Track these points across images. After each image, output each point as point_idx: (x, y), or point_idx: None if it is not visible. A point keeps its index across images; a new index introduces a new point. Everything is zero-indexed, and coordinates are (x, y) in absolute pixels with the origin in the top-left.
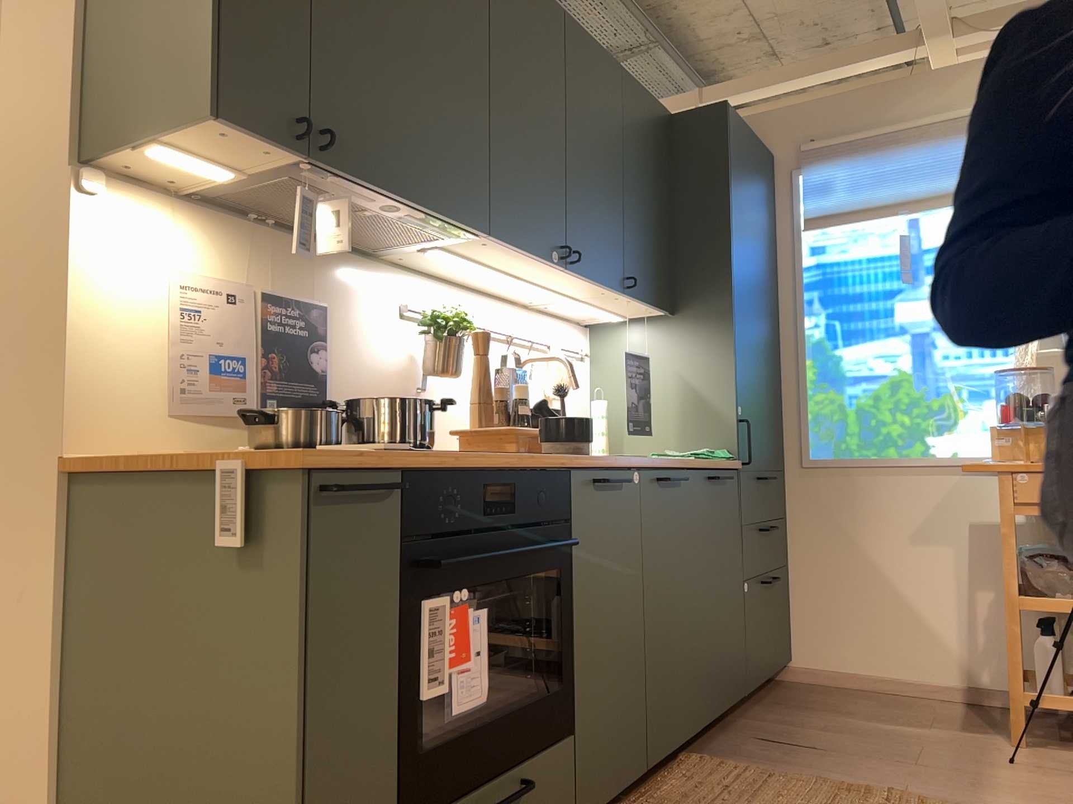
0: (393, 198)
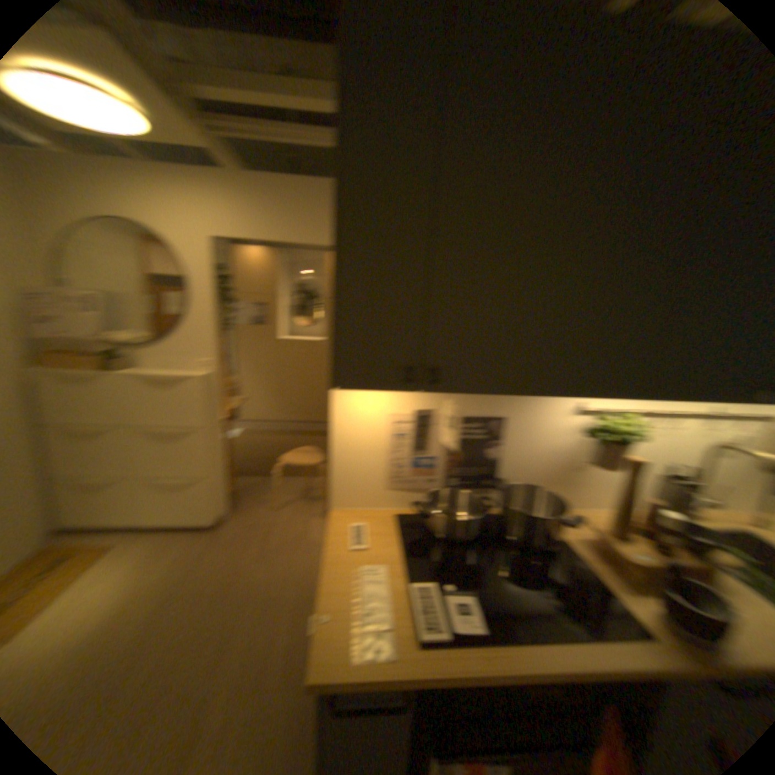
0: (521, 392)
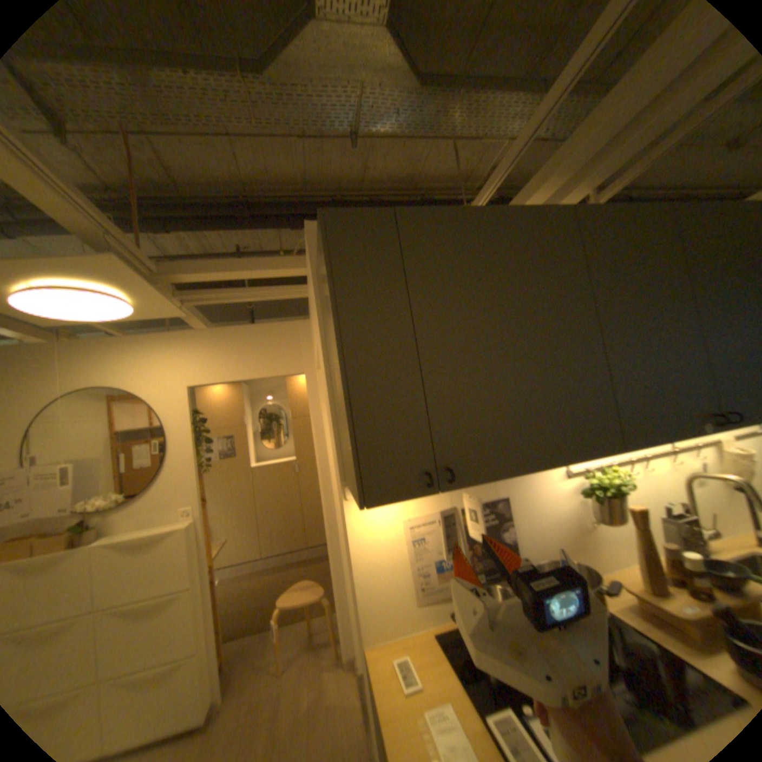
0: (523, 473)
